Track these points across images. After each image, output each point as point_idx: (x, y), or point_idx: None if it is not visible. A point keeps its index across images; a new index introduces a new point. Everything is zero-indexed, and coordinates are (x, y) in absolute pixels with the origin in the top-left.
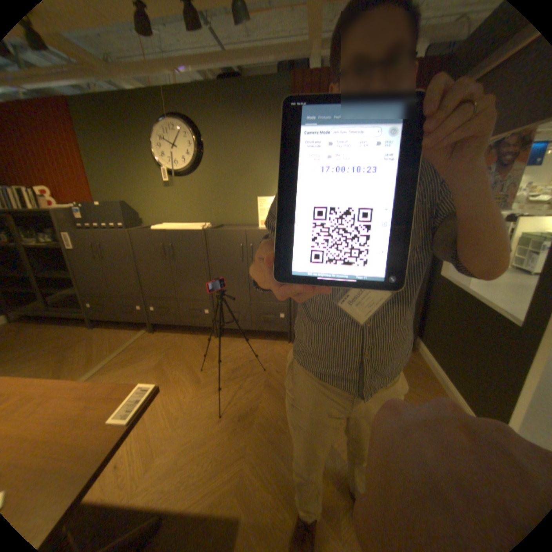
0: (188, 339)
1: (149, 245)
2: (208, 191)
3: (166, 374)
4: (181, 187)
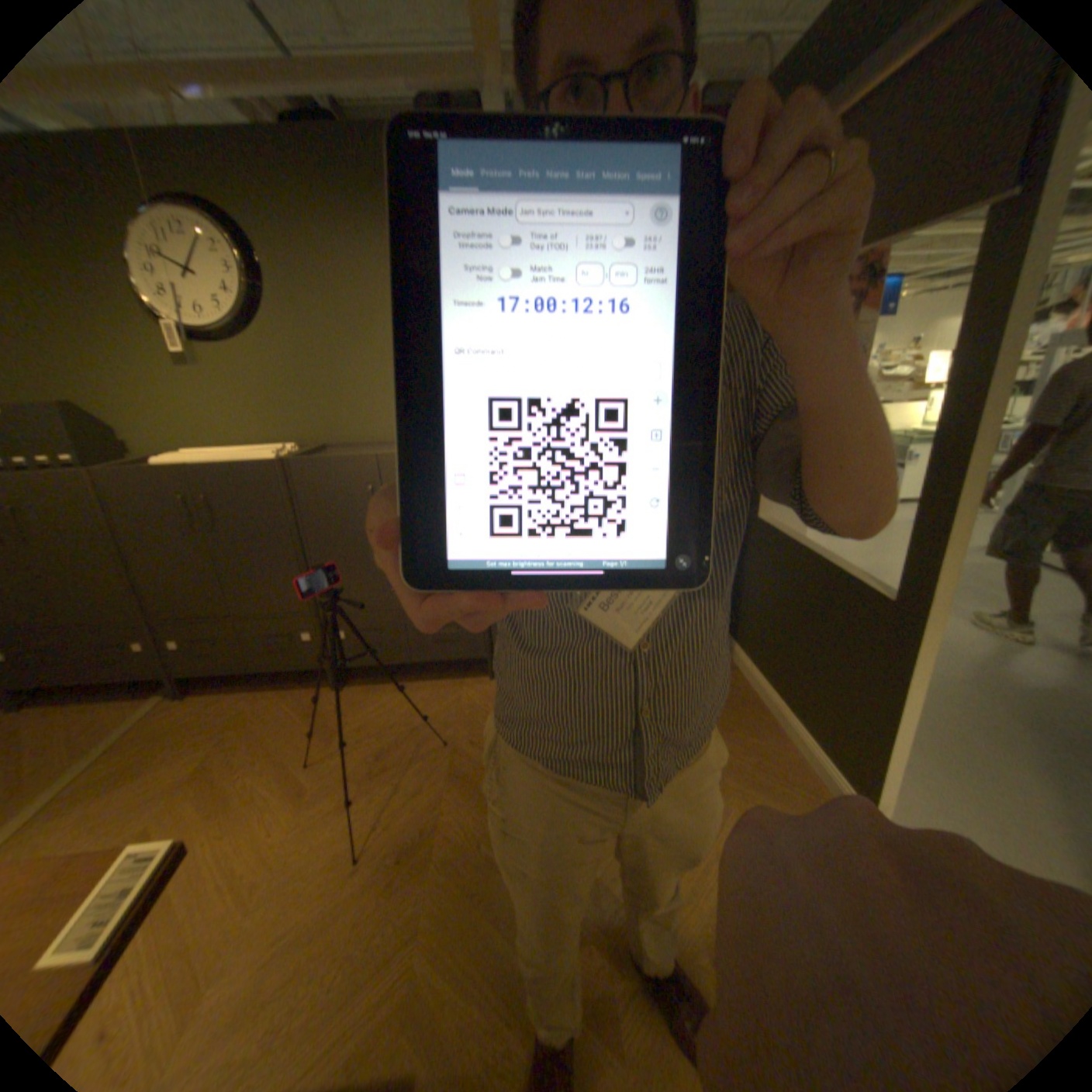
0: (269, 703)
1: (149, 503)
2: (284, 373)
3: (221, 791)
4: (217, 366)
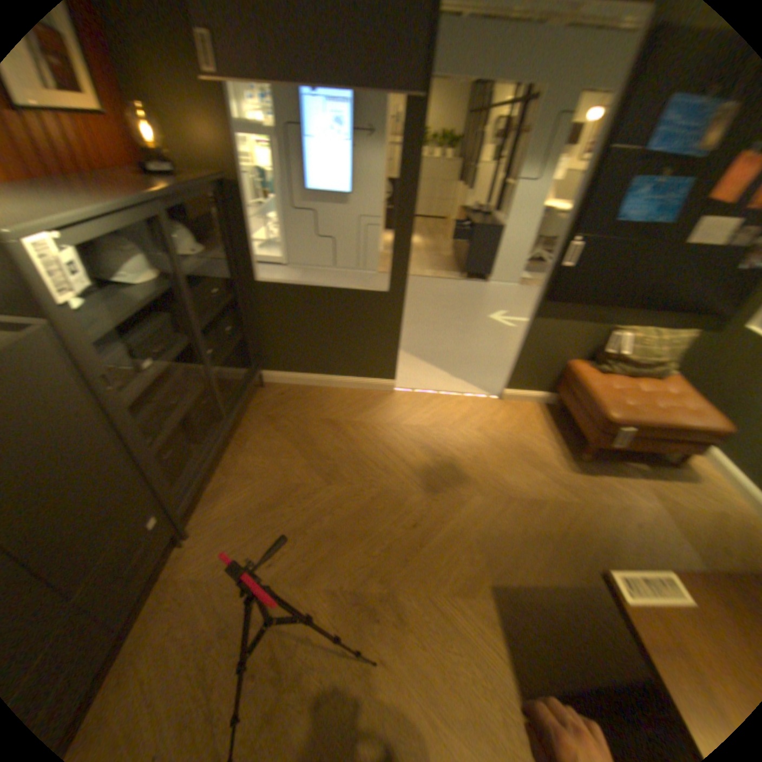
0: None
1: None
2: None
3: None
4: None
